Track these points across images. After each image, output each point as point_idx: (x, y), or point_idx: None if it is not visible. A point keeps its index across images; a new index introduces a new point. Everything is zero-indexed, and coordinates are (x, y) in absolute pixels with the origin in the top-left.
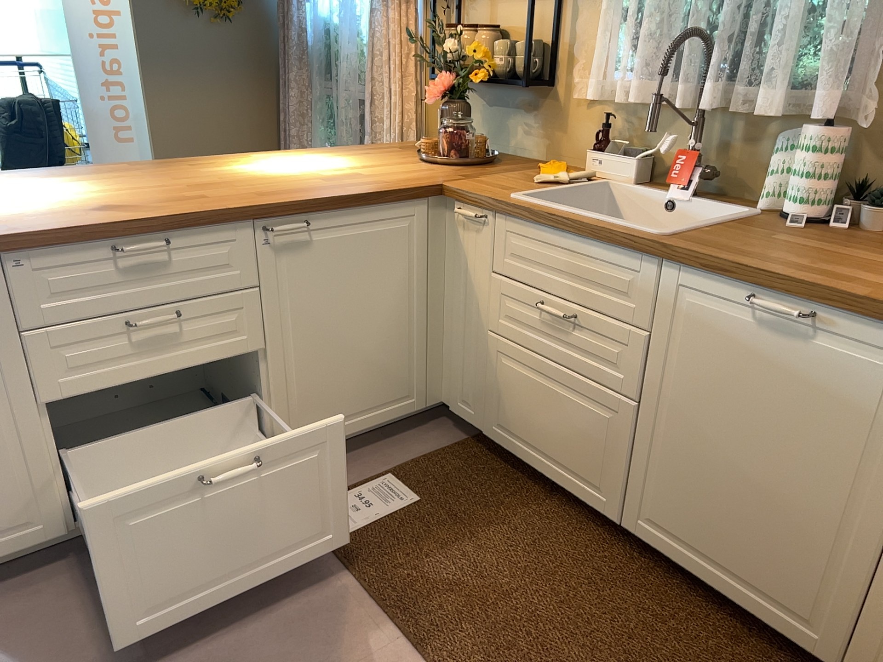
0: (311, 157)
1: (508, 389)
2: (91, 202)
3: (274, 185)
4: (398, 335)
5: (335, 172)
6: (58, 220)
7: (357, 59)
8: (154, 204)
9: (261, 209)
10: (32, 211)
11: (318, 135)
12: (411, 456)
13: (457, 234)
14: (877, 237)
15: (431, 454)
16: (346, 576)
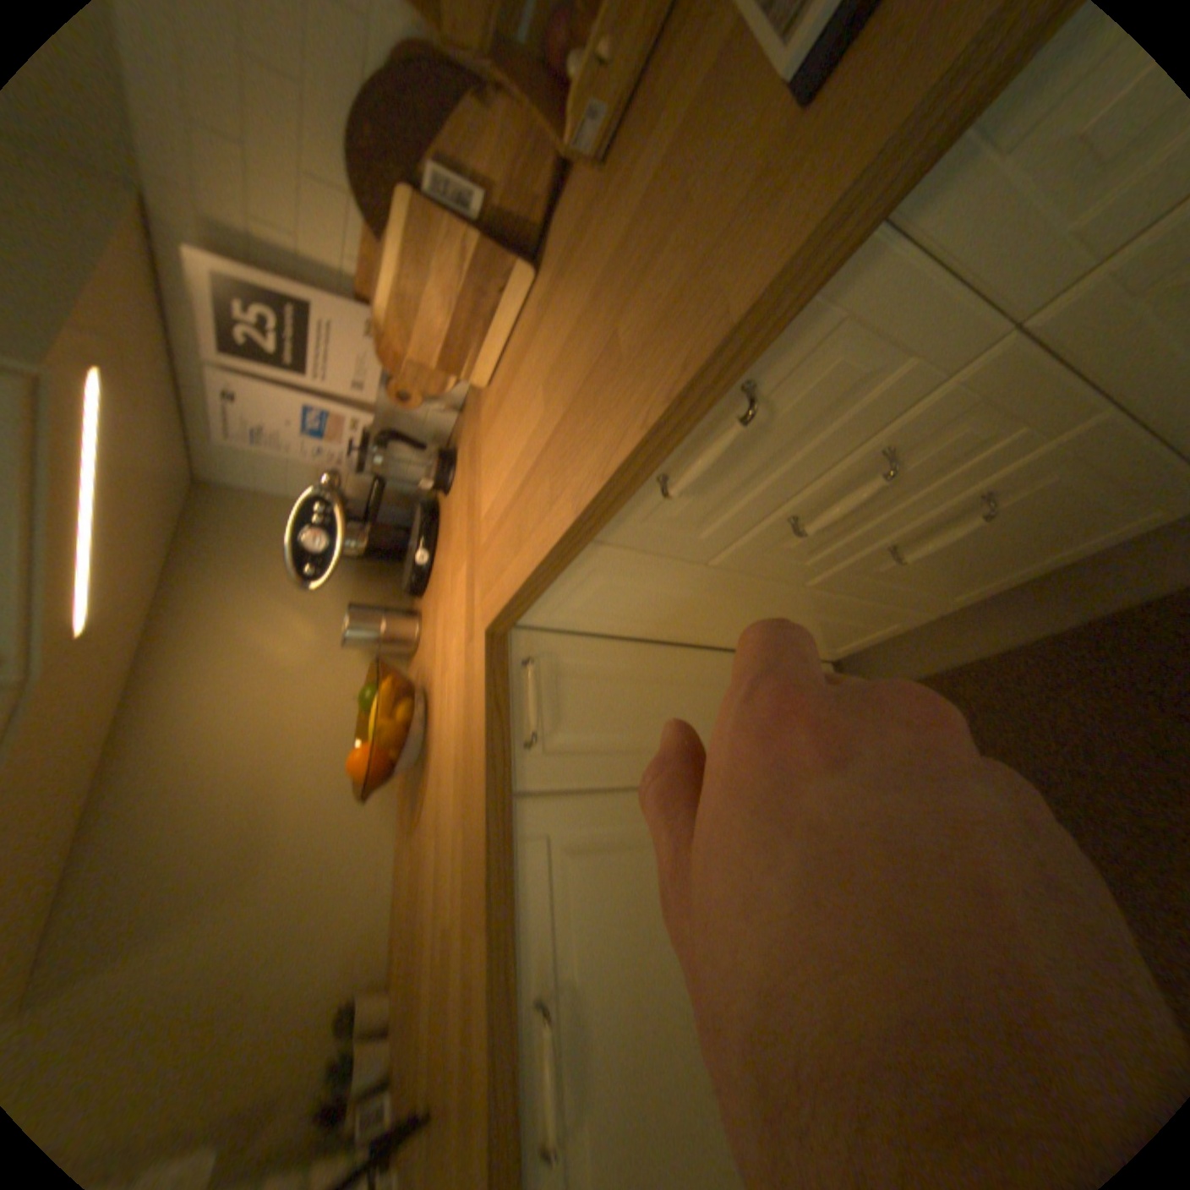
0: None
1: None
2: None
3: None
4: None
5: None
6: None
7: None
8: None
9: None
10: None
11: None
12: None
13: None
14: (397, 1030)
15: None
16: None
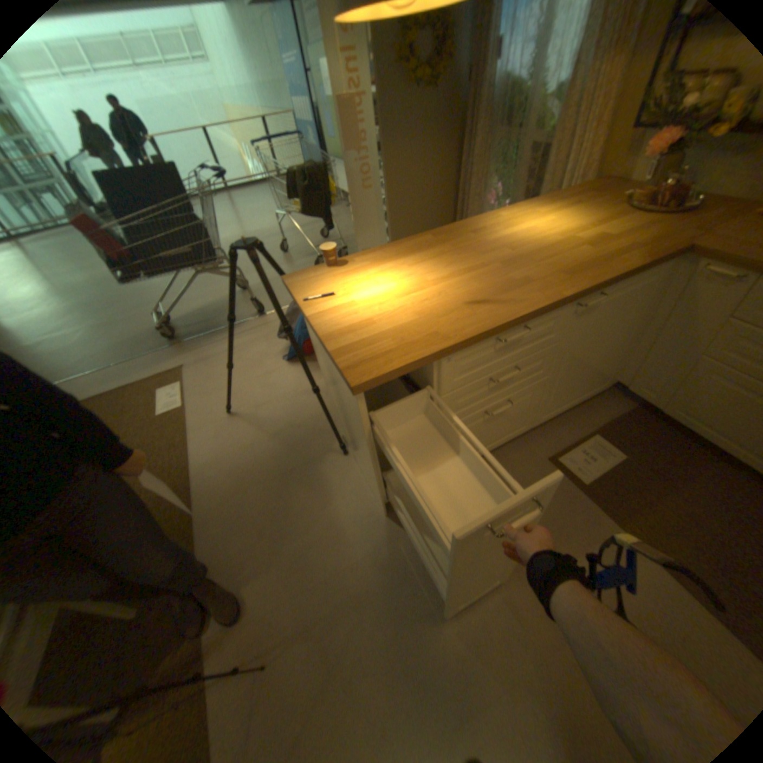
0: (544, 212)
1: (710, 395)
2: (456, 292)
3: (561, 257)
4: (617, 351)
5: (585, 232)
6: (461, 322)
7: (542, 107)
8: (504, 293)
9: (583, 292)
10: (430, 307)
11: (493, 171)
12: (605, 420)
13: (693, 283)
14: None
15: (619, 420)
16: (604, 515)
